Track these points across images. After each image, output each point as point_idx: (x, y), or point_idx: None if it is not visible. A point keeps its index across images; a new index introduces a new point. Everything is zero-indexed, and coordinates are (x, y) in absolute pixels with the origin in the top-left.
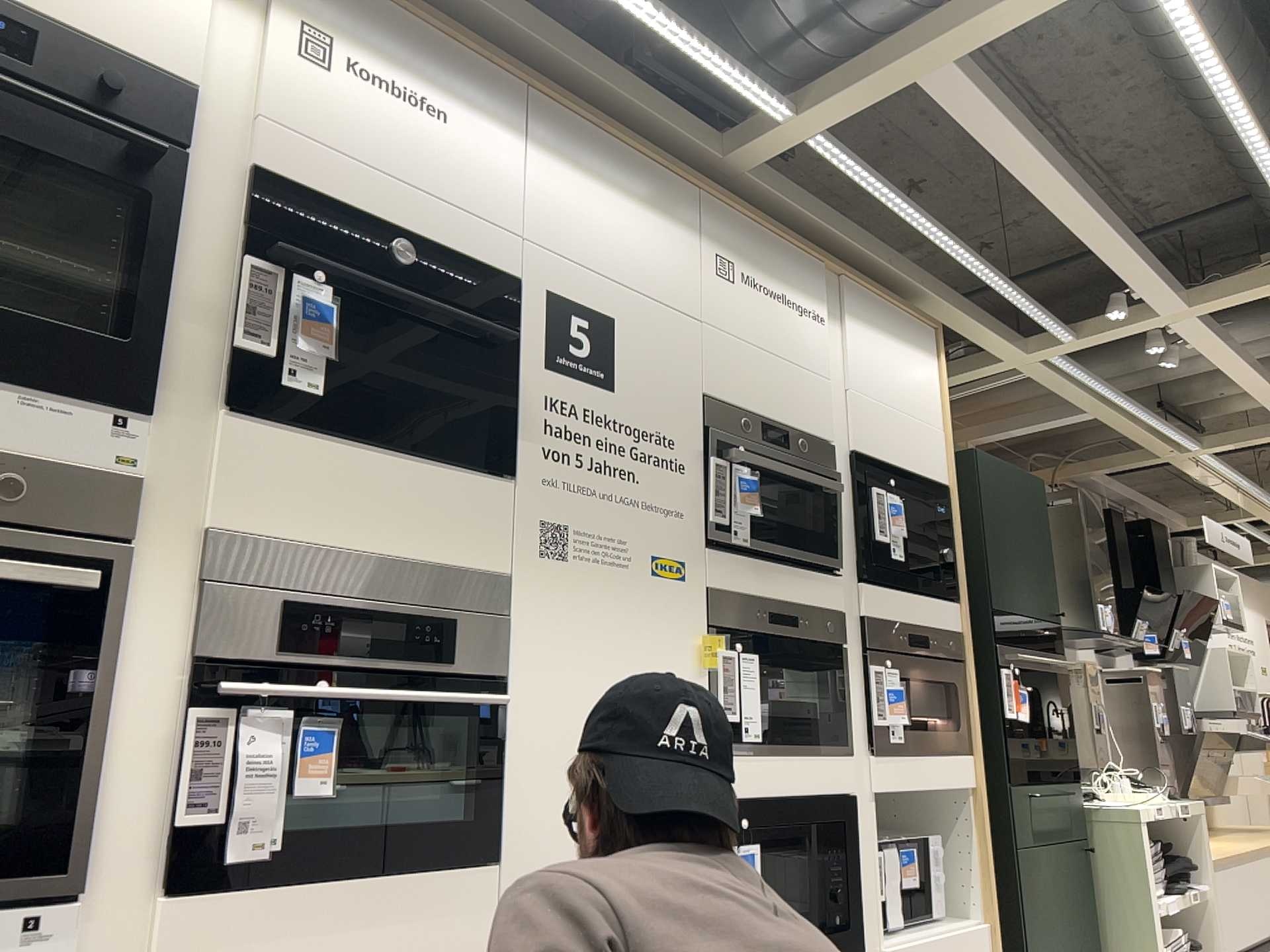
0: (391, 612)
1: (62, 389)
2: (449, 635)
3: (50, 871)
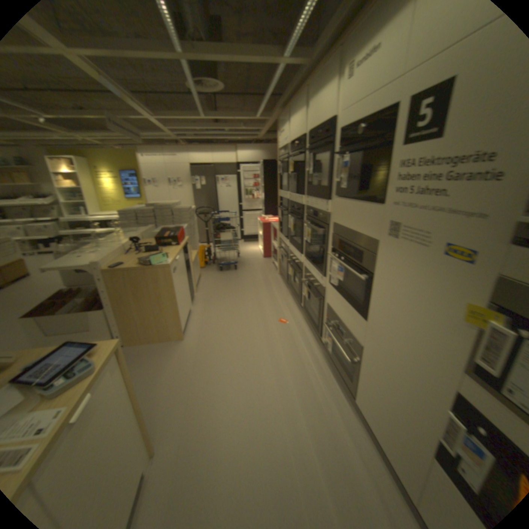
0: (351, 245)
1: (322, 198)
2: (360, 254)
3: (322, 271)
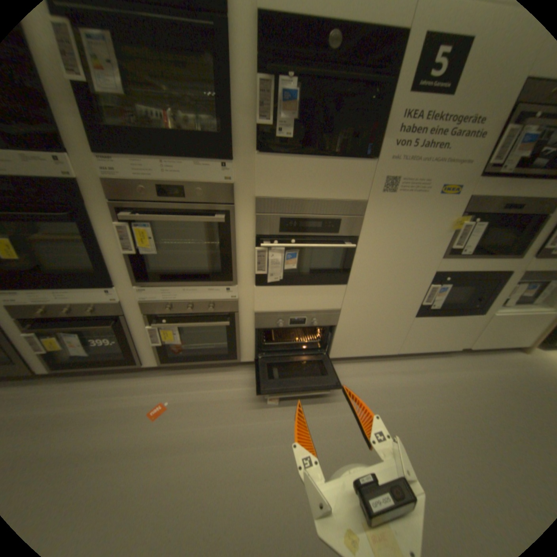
0: (316, 218)
1: (203, 157)
2: (337, 224)
3: (229, 280)
